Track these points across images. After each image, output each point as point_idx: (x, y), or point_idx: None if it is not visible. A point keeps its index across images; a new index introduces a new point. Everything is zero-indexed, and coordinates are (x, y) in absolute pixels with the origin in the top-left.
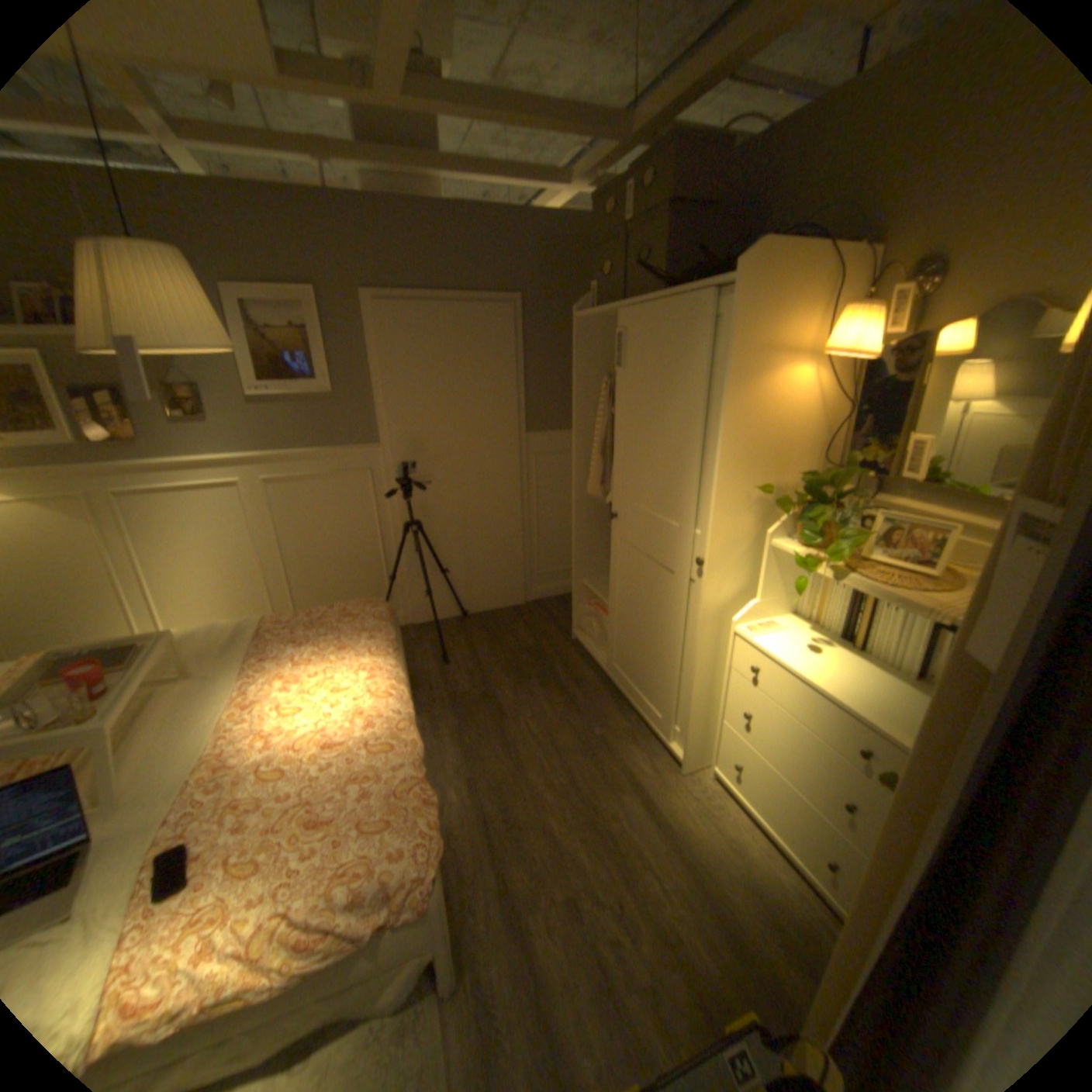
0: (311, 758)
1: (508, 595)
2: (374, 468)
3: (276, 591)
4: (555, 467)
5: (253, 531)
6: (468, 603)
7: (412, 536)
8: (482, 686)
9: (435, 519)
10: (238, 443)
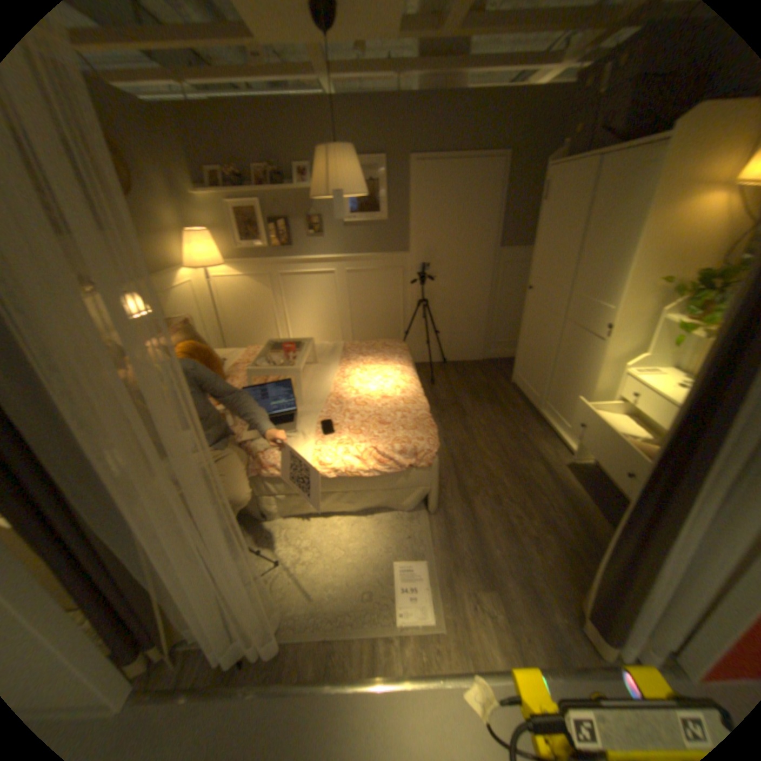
0: (379, 400)
1: (473, 353)
2: (405, 267)
3: (346, 334)
4: (517, 271)
5: (339, 299)
6: (447, 354)
7: (420, 310)
8: (454, 398)
9: (435, 300)
10: (338, 249)
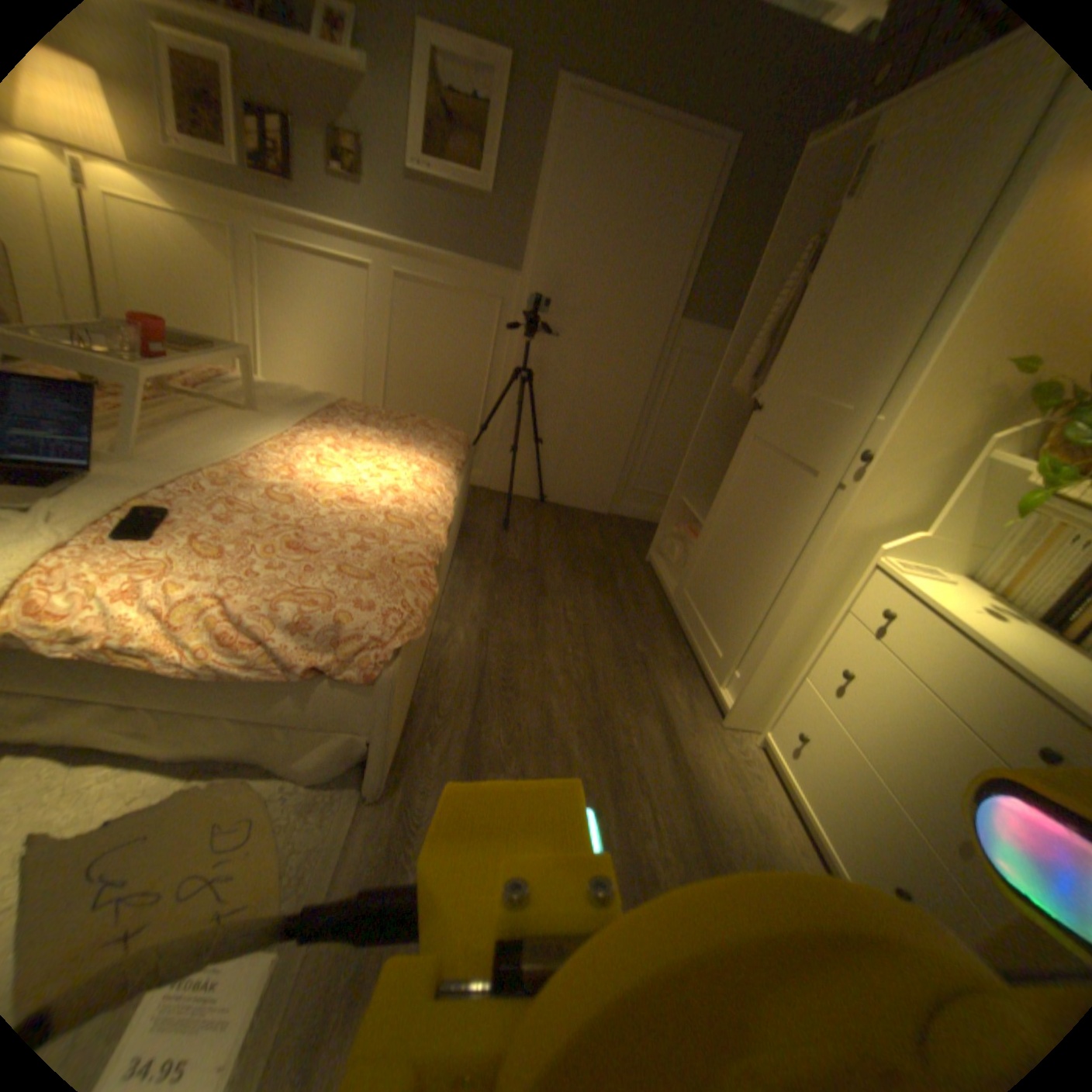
0: (326, 499)
1: (593, 498)
2: (505, 299)
3: (370, 398)
4: (698, 371)
5: (368, 324)
6: (548, 488)
7: (518, 391)
8: (533, 560)
9: (547, 380)
10: (382, 220)
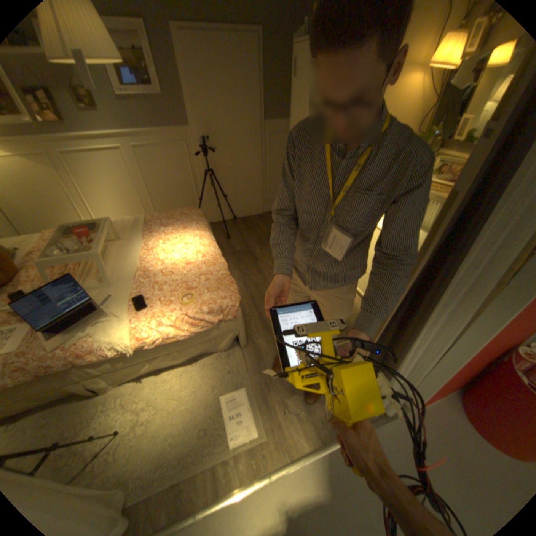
0: (183, 267)
1: (255, 209)
2: (187, 140)
3: (146, 205)
4: (279, 140)
5: (131, 174)
6: (236, 212)
7: (208, 178)
8: (246, 247)
9: (219, 168)
10: (116, 124)
